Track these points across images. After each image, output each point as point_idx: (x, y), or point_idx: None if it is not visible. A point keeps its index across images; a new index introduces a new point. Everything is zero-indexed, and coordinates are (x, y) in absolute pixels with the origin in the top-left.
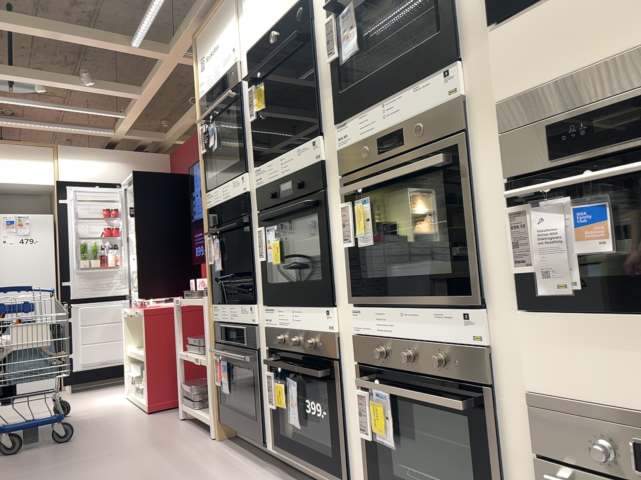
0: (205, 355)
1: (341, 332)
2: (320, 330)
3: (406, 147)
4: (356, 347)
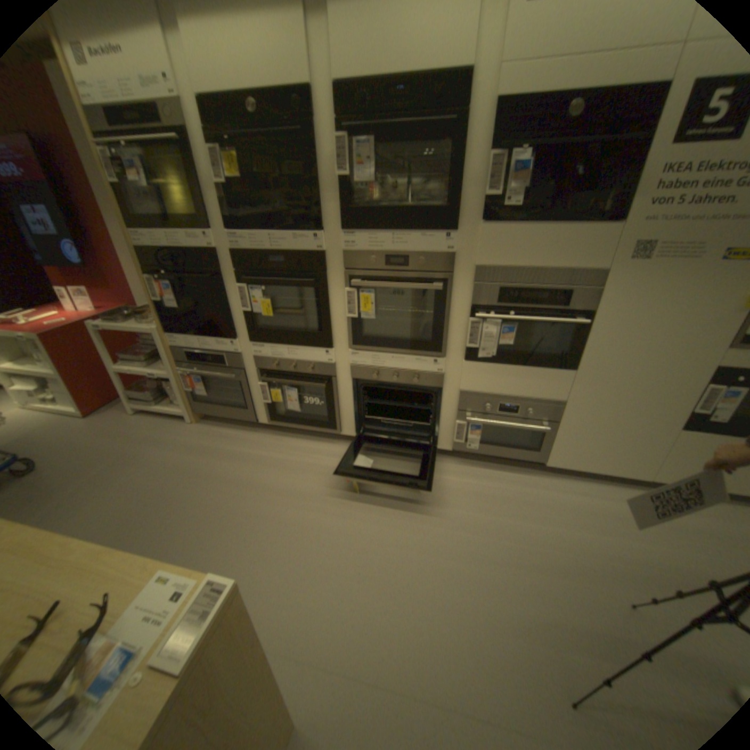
0: (153, 370)
1: (337, 363)
2: (319, 362)
3: (409, 270)
4: (351, 371)
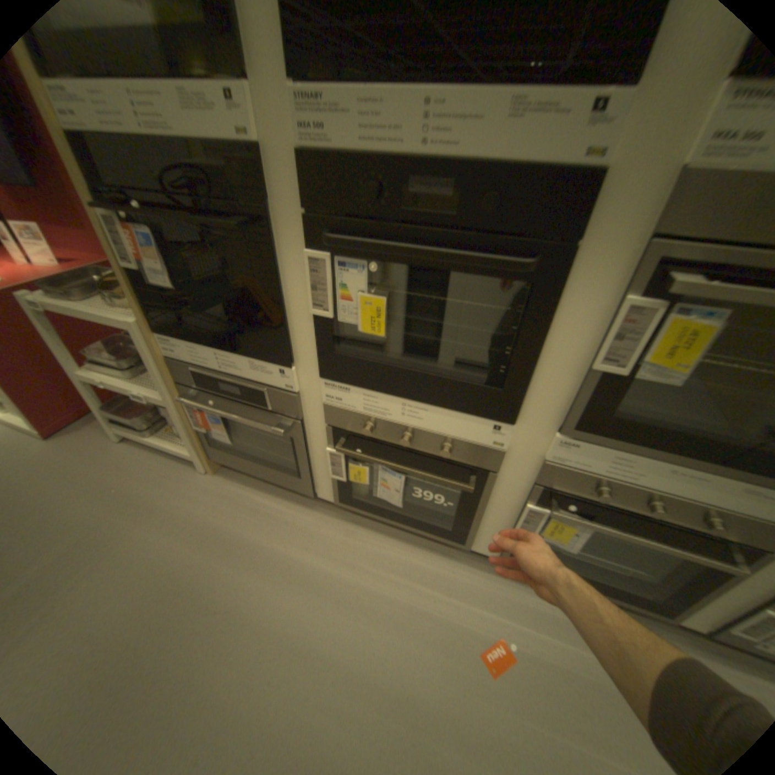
0: (144, 385)
1: (514, 447)
2: (471, 440)
3: None
4: (541, 469)
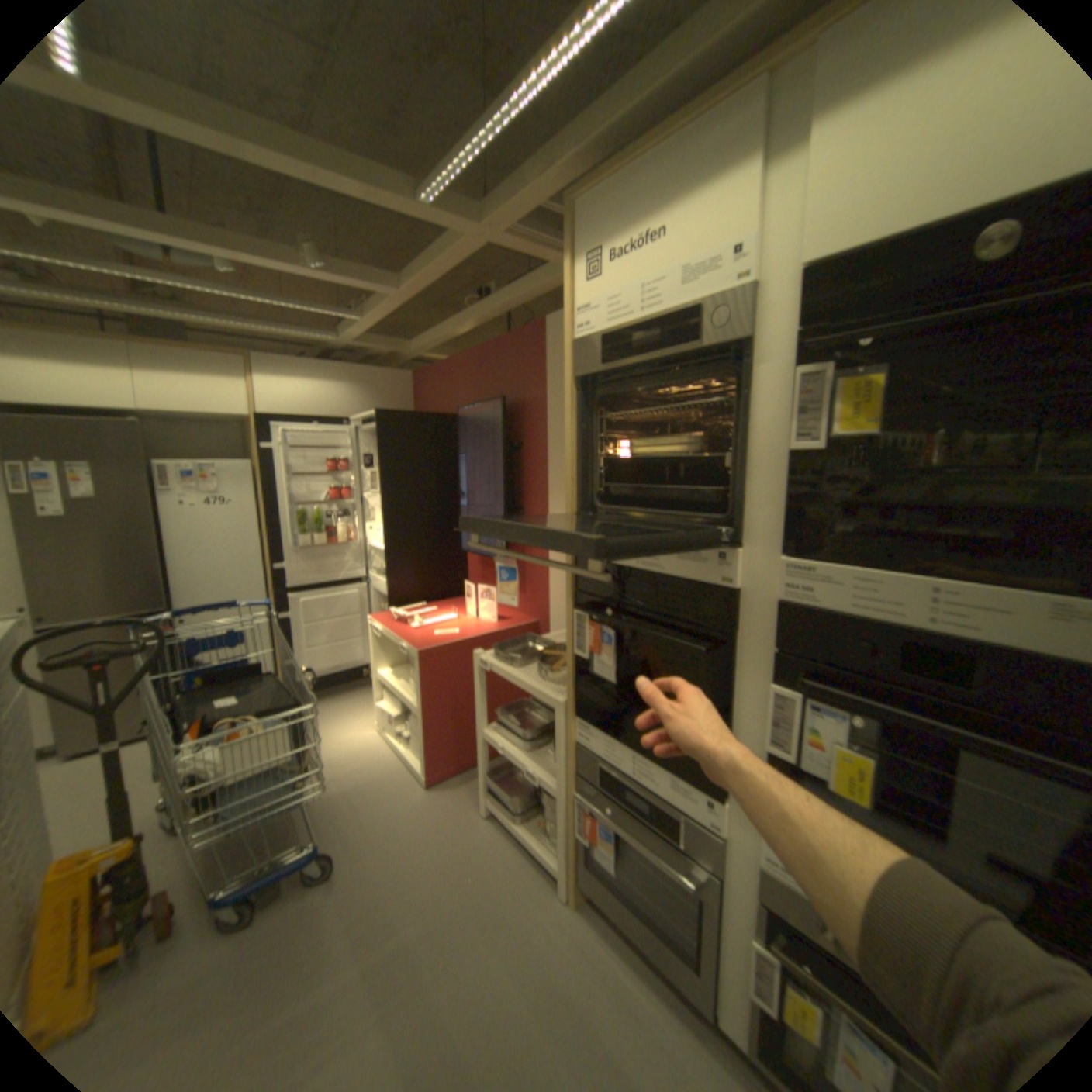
0: (538, 763)
1: None
2: None
3: None
4: None
